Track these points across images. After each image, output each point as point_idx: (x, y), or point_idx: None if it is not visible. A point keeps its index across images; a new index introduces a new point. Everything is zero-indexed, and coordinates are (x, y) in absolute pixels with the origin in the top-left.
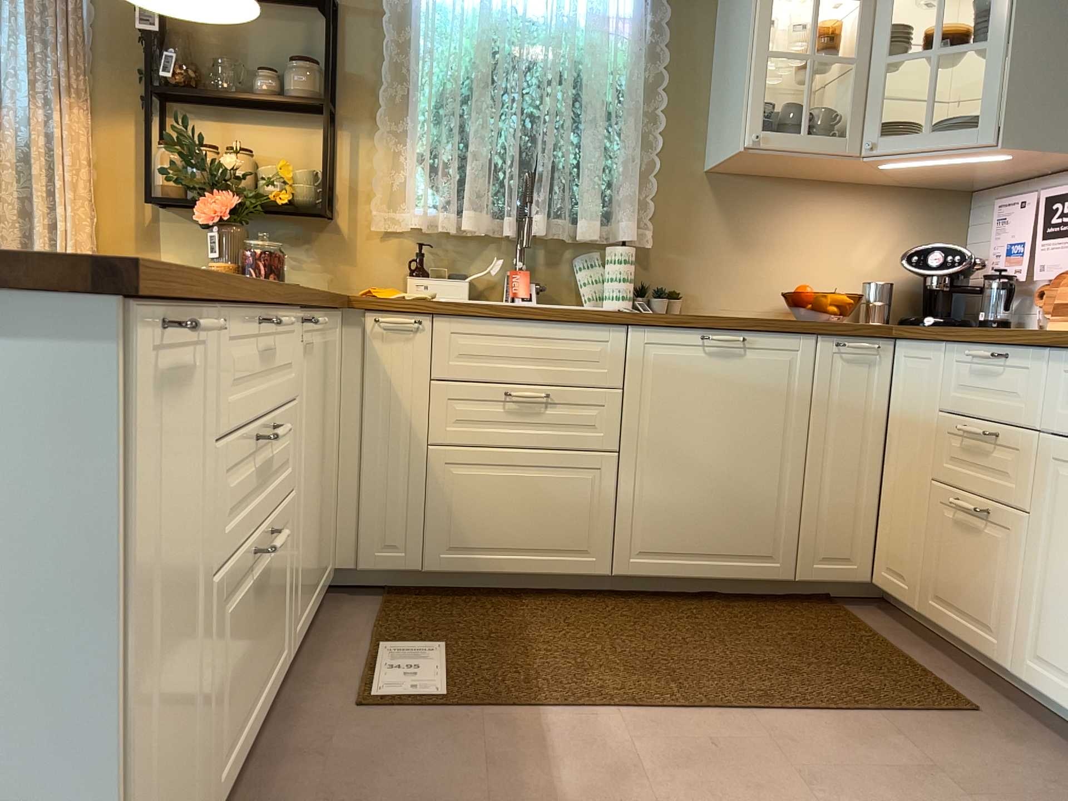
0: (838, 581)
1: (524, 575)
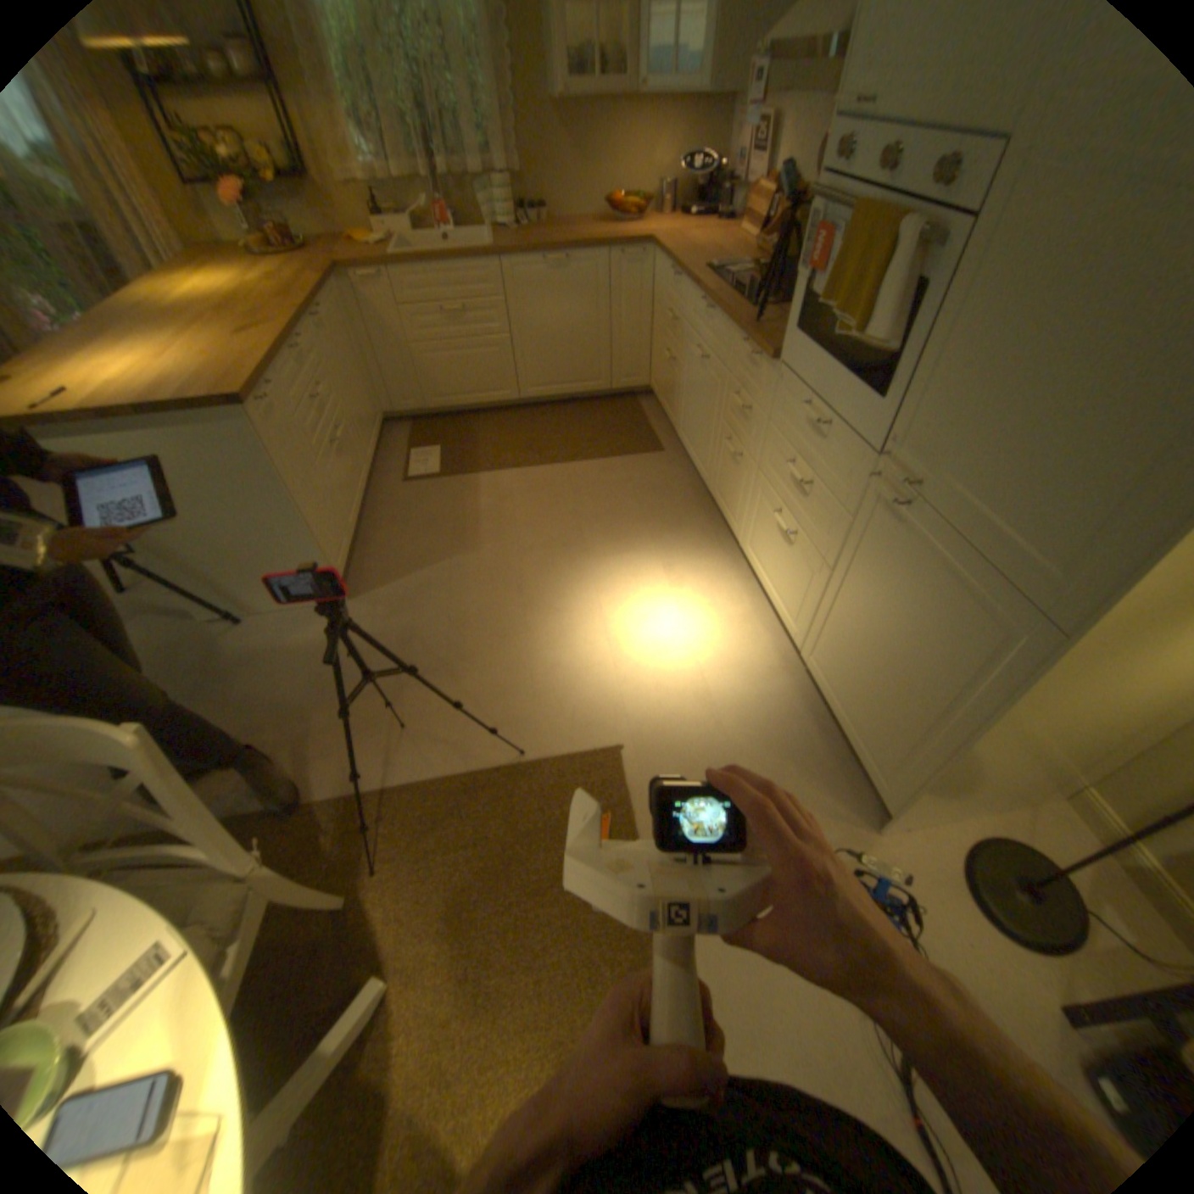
0: (630, 388)
1: (475, 405)
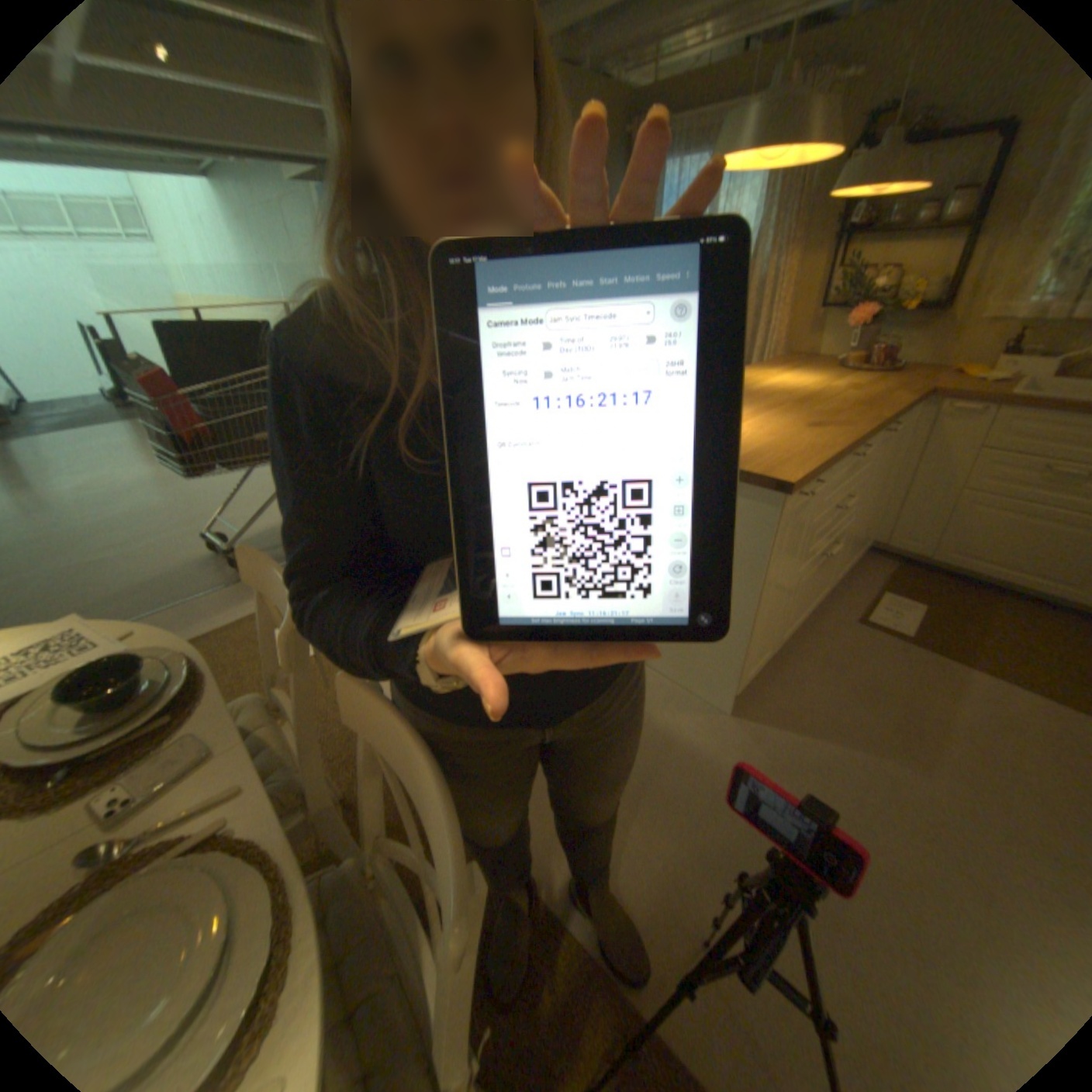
0: None
1: (1012, 583)
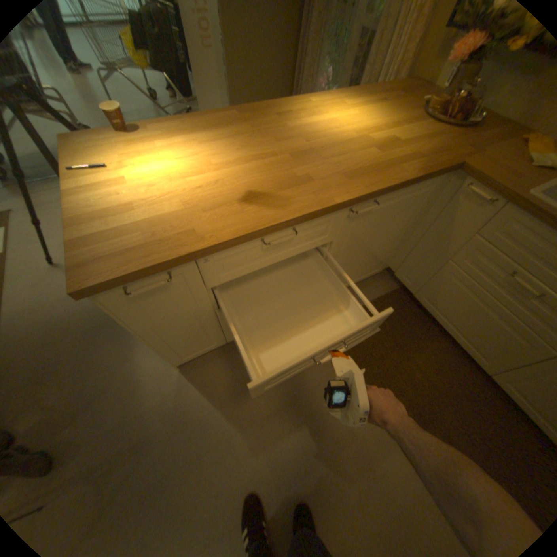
0: None
1: (451, 335)
